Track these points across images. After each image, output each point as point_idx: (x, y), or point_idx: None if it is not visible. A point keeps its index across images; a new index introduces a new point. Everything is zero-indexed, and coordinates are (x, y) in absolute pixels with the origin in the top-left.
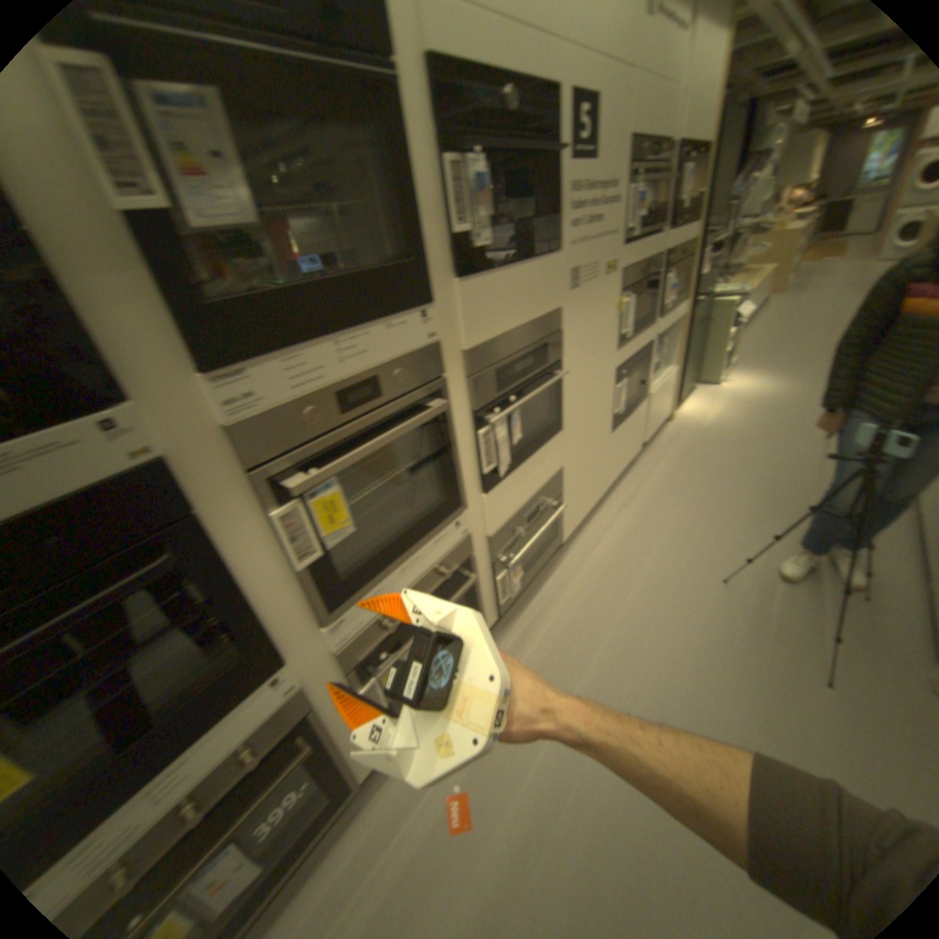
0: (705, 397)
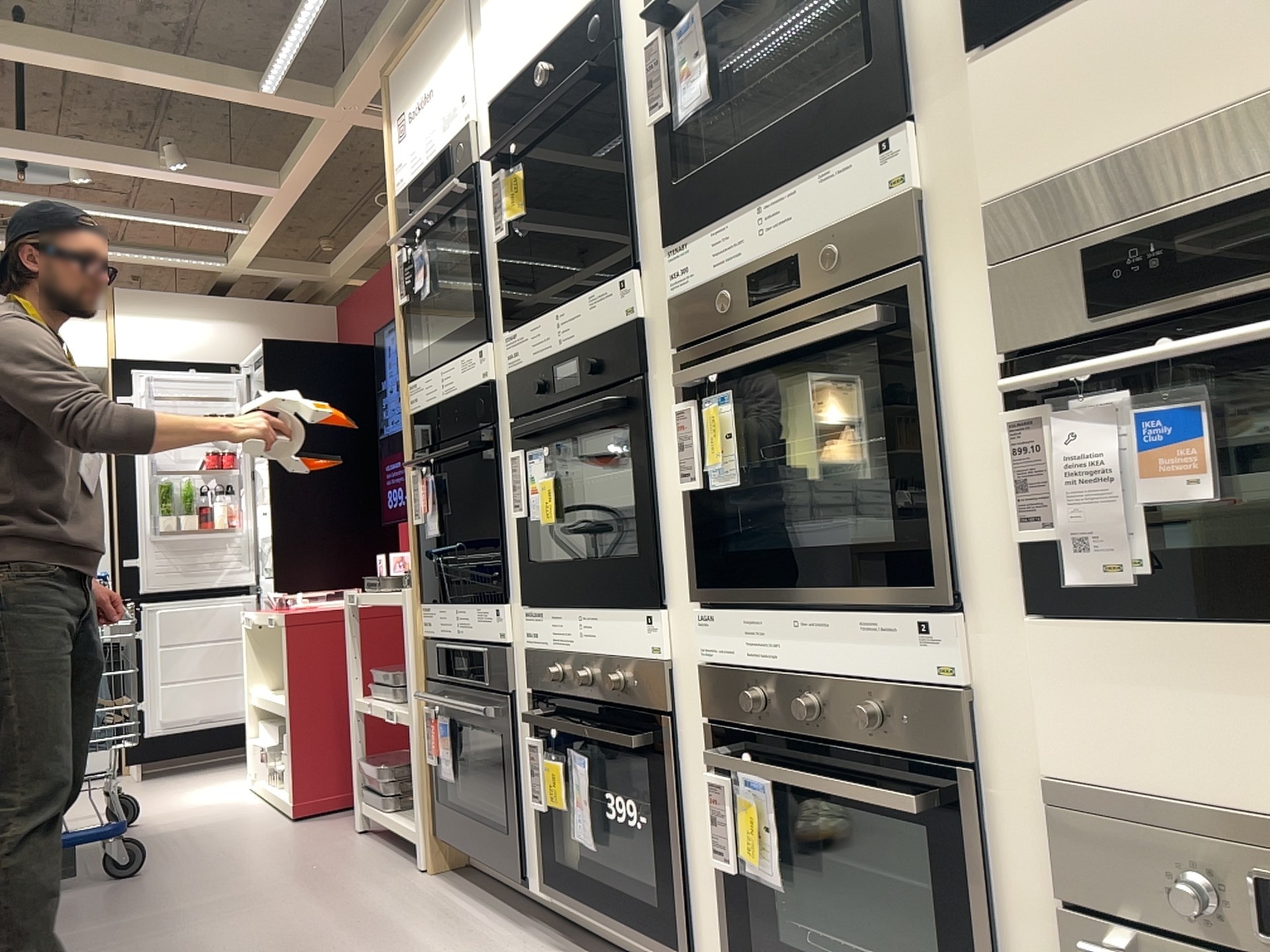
0: None
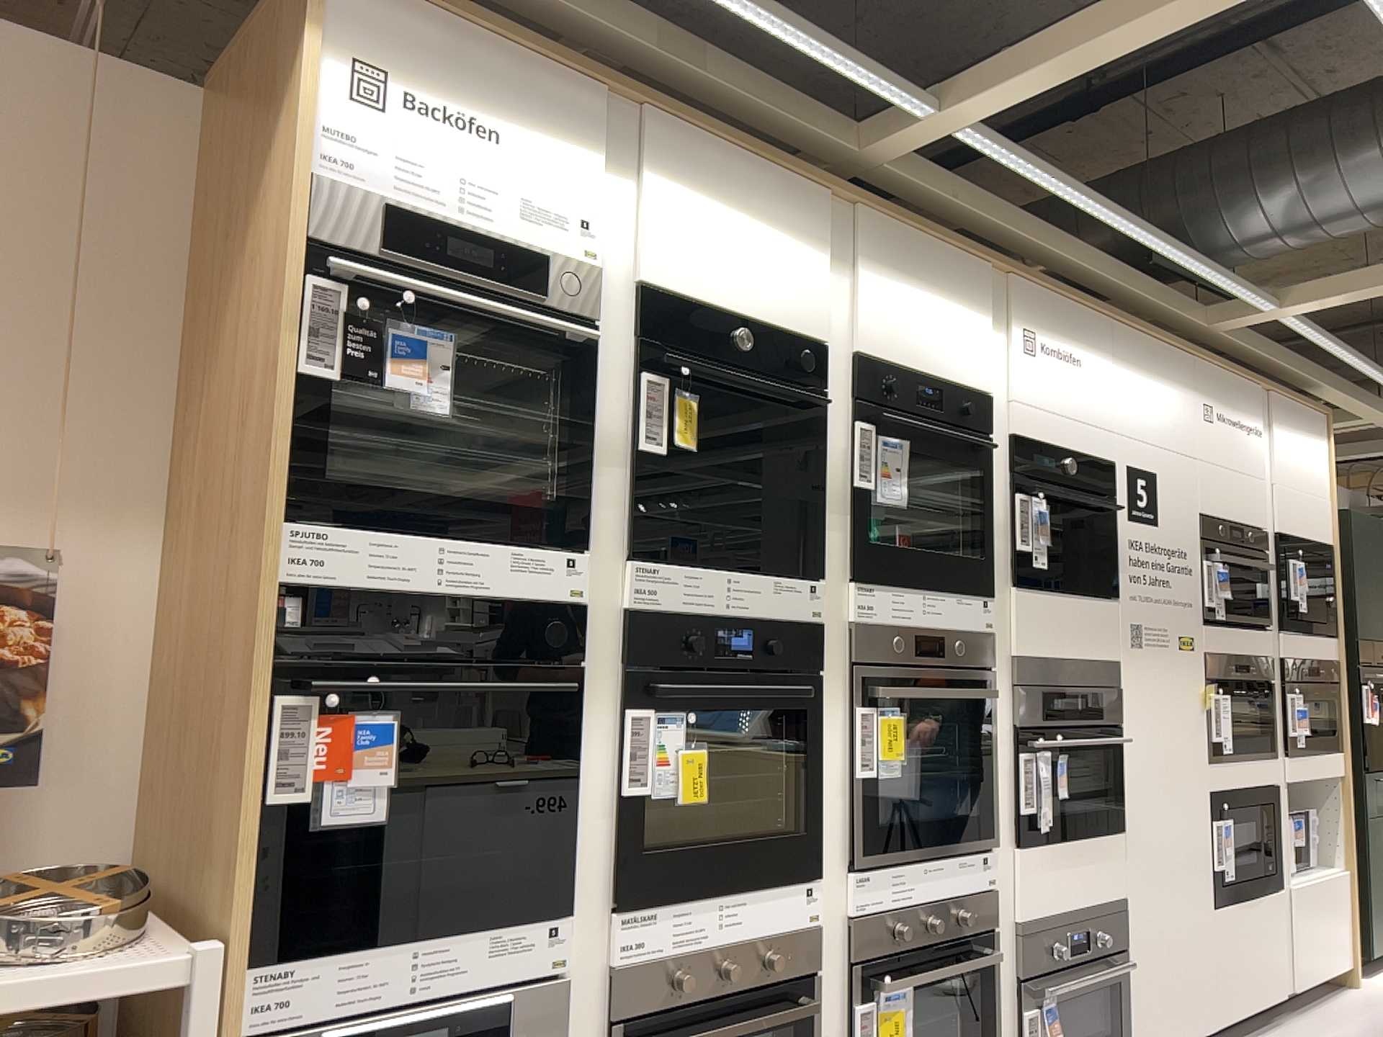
0: None
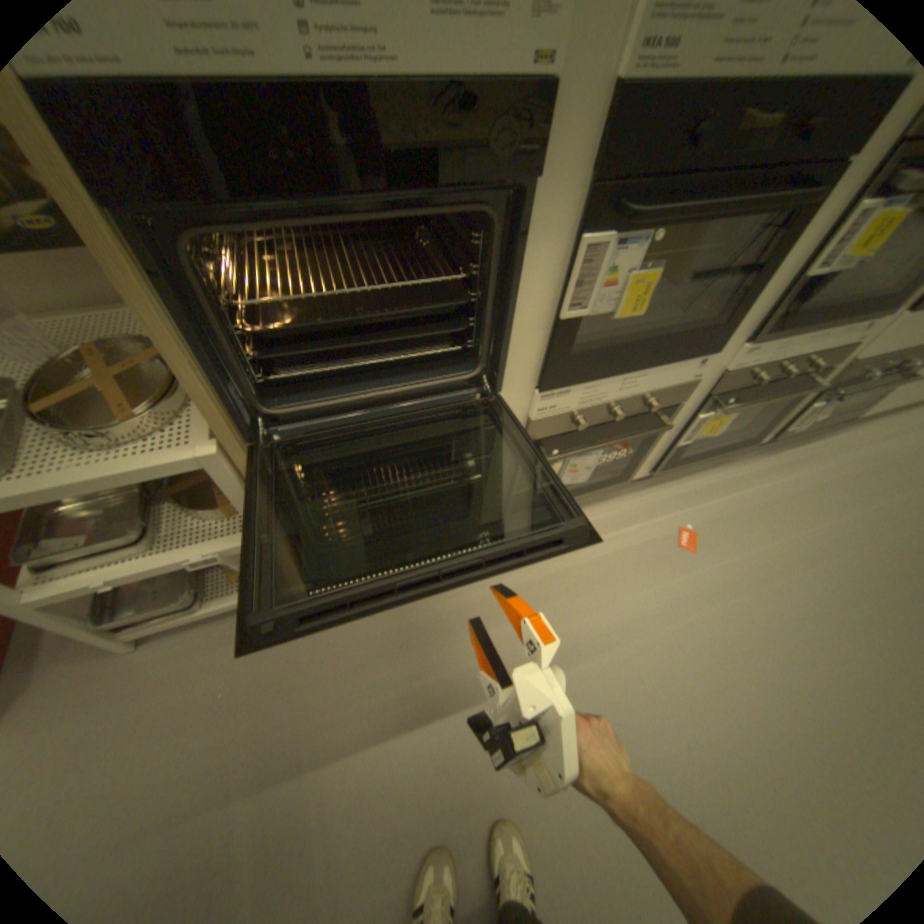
0: None
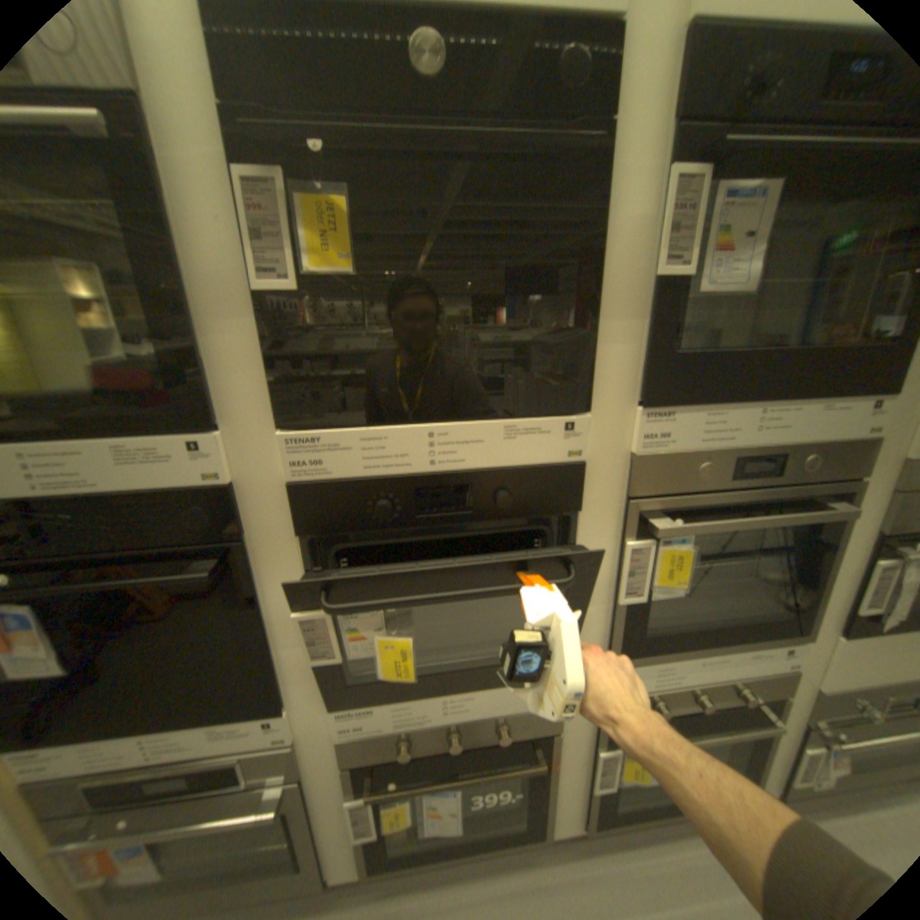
0: None
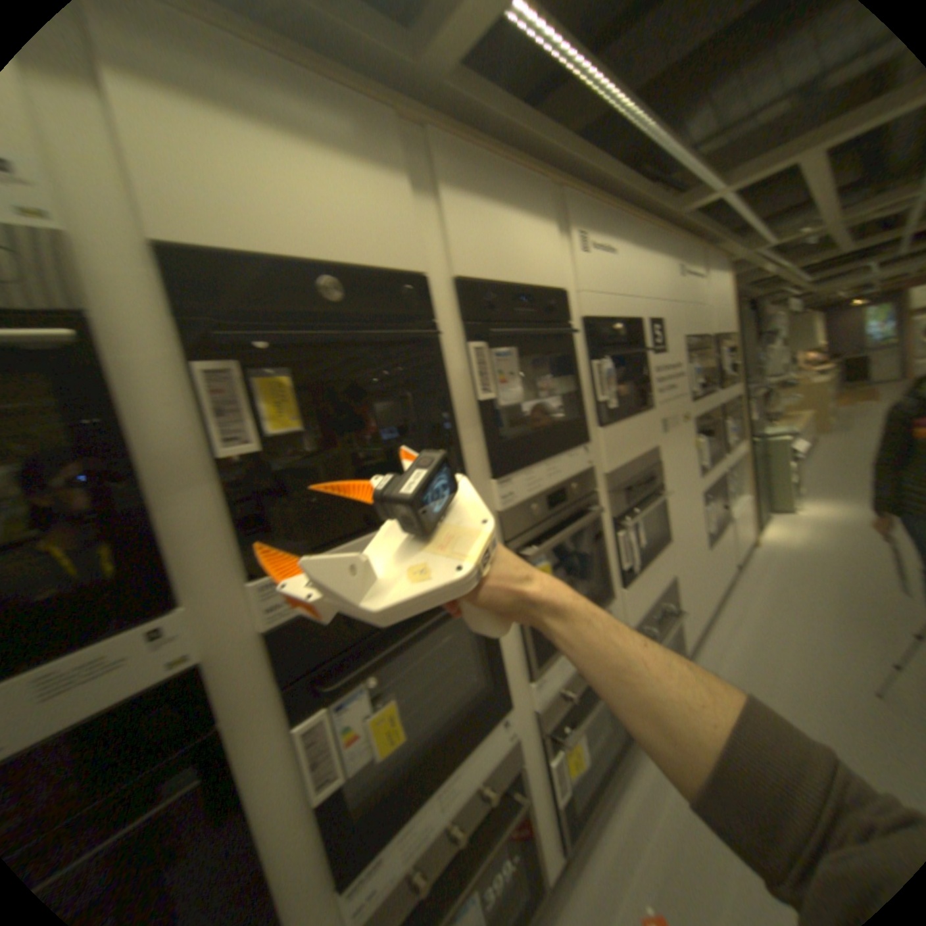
0: (784, 525)
